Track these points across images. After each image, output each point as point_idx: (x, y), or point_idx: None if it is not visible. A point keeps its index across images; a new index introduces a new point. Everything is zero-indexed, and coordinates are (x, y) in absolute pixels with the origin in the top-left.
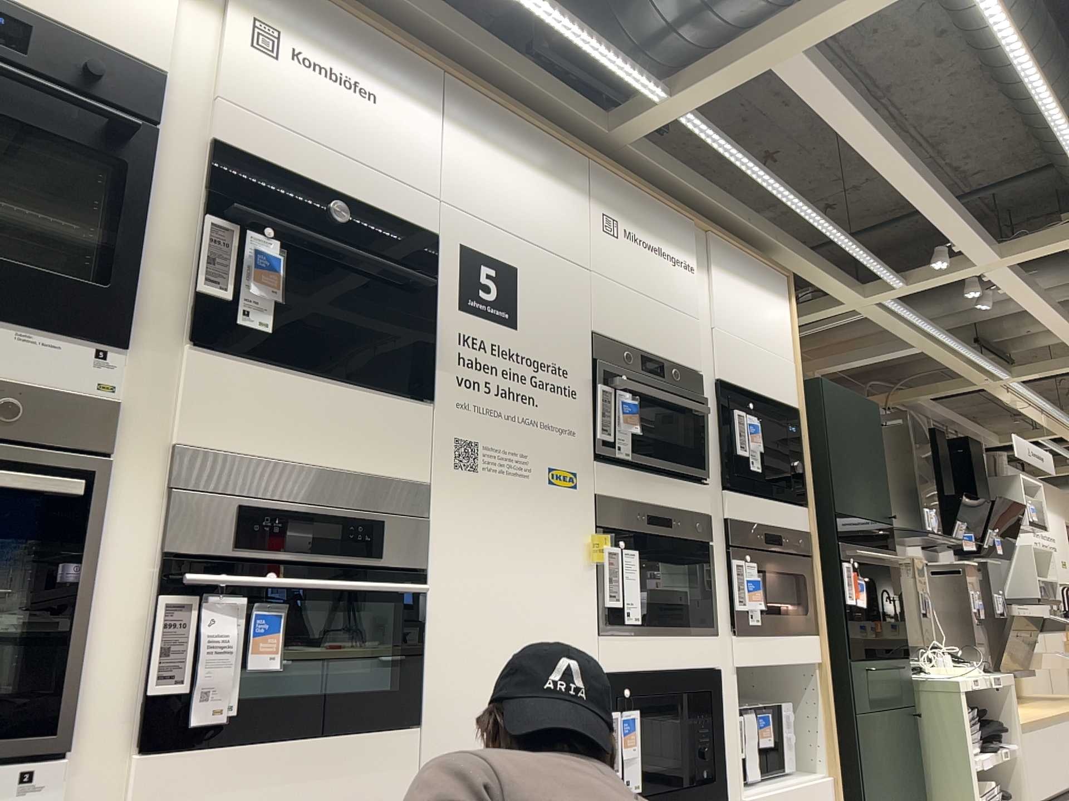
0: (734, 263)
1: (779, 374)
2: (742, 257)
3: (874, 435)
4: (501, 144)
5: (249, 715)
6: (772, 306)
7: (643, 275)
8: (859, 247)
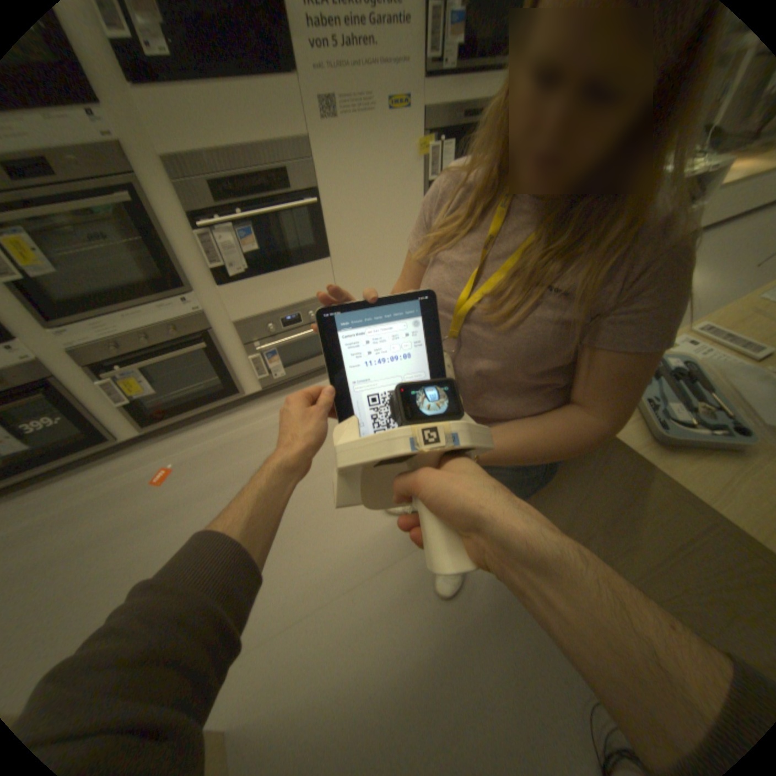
0: None
1: None
2: None
3: None
4: None
5: (252, 267)
6: None
7: None
8: None
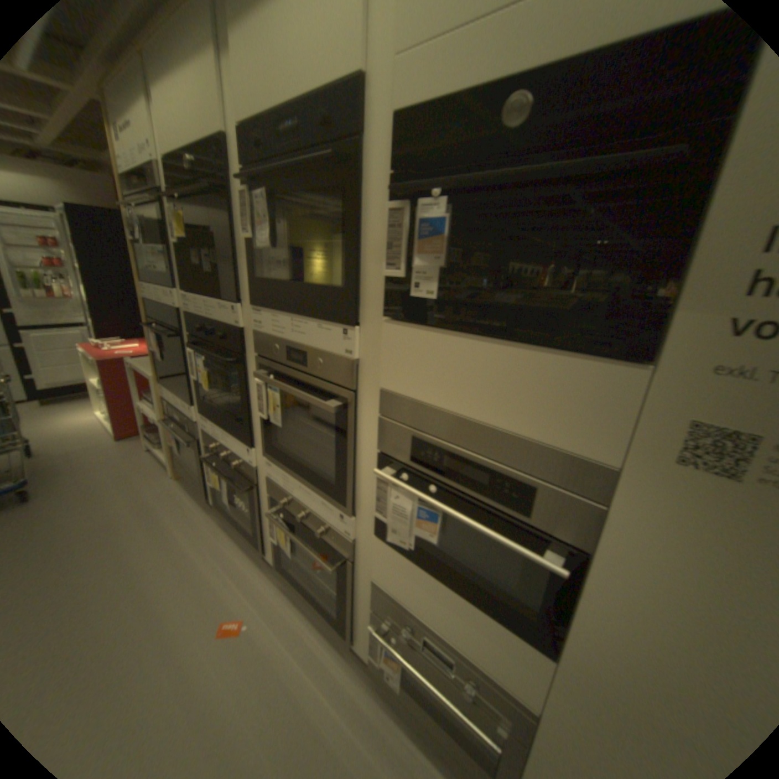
0: None
1: None
2: None
3: None
4: None
5: (421, 554)
6: None
7: None
8: None
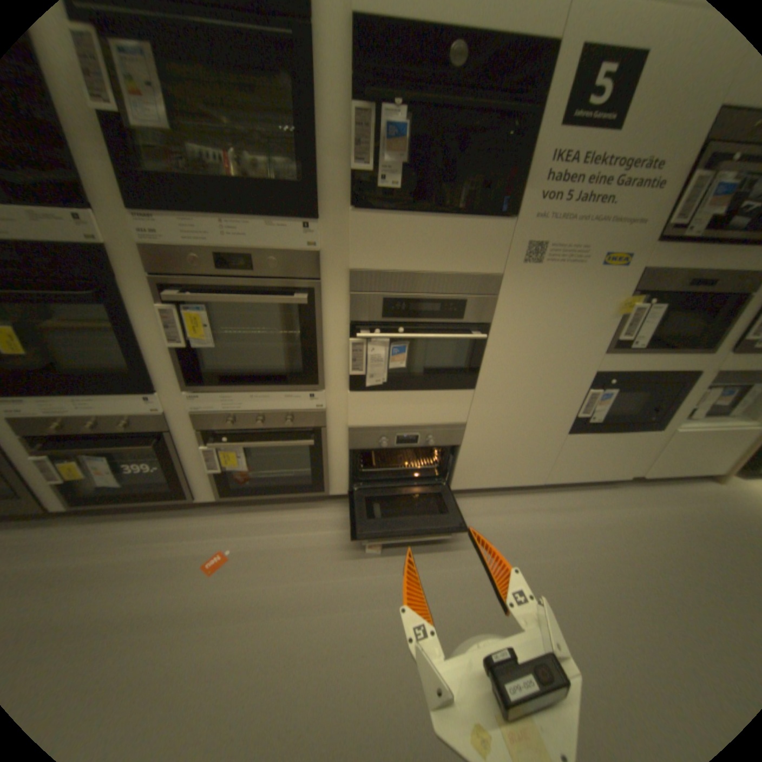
0: None
1: None
2: None
3: None
4: None
5: (391, 381)
6: None
7: None
8: None
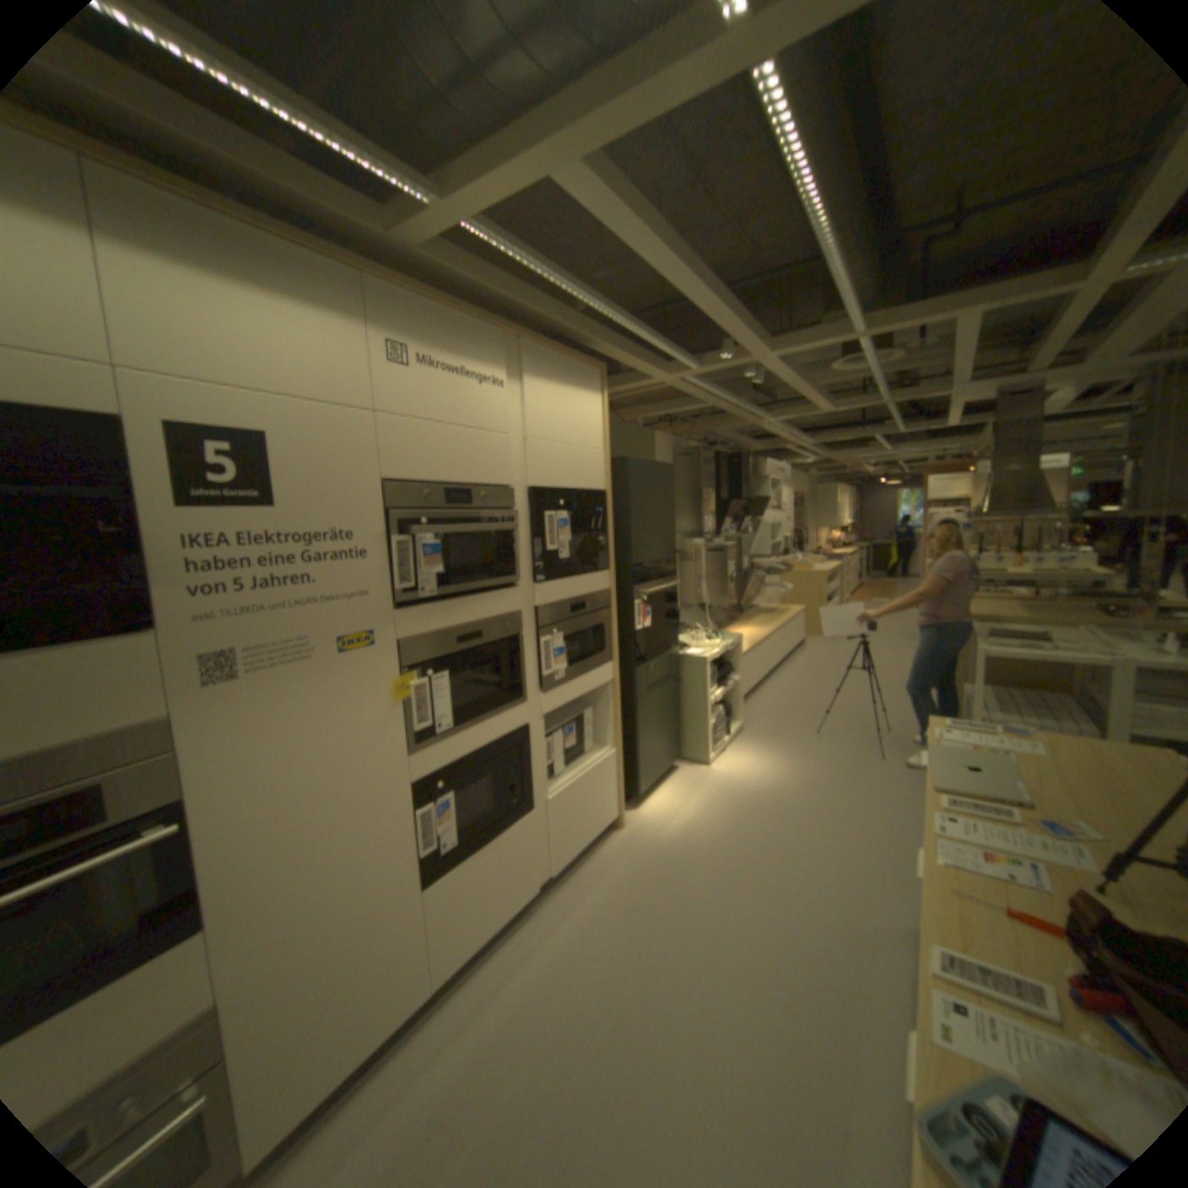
0: (549, 368)
1: (589, 467)
2: (558, 360)
3: (668, 493)
4: (212, 269)
5: None
6: (586, 404)
7: (443, 405)
8: (664, 342)
